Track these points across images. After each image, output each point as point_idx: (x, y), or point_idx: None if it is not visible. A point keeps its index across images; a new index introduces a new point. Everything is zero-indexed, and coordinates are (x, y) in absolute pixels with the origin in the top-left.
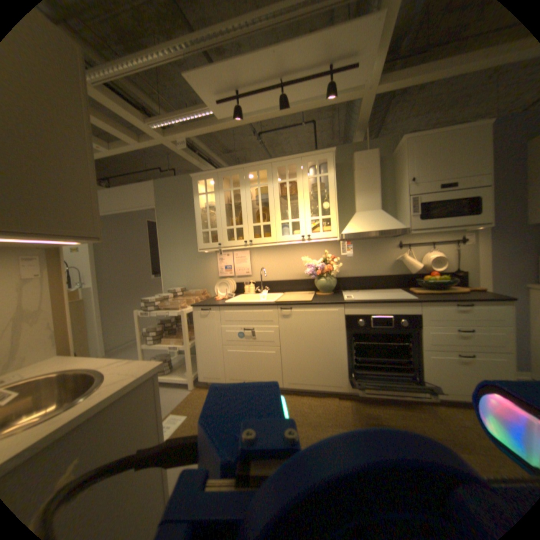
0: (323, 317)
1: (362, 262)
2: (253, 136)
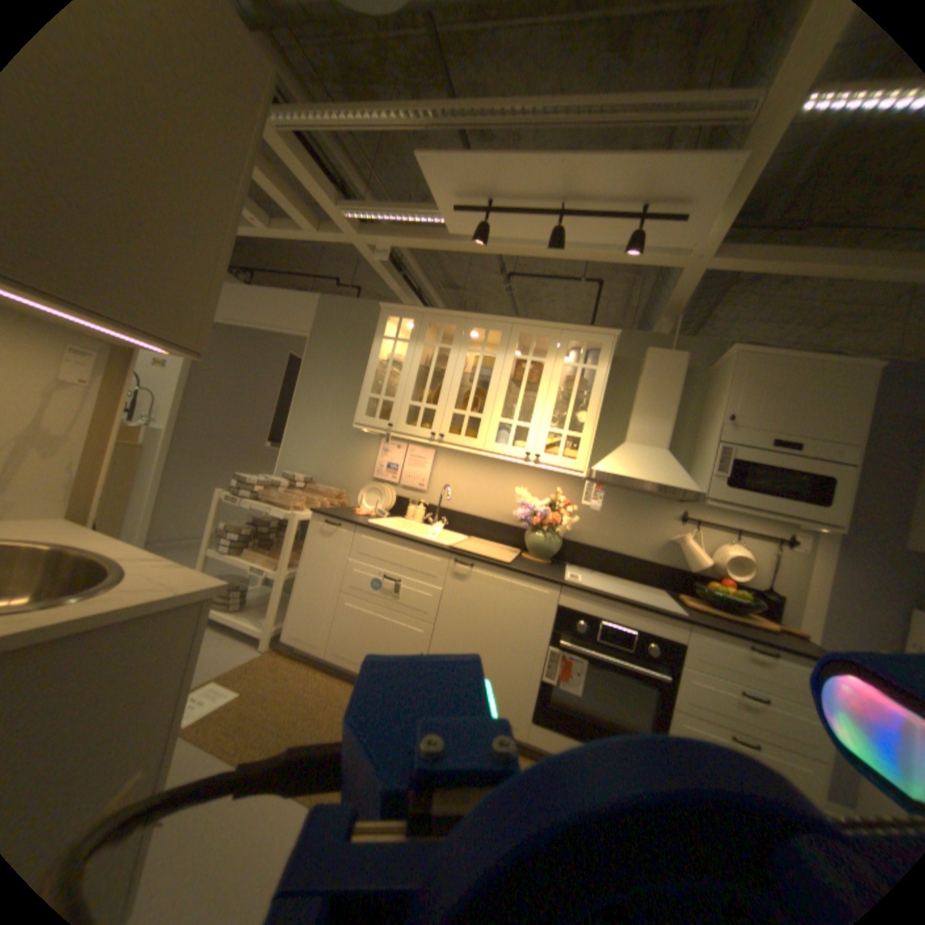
0: (521, 599)
1: (614, 527)
2: (499, 275)
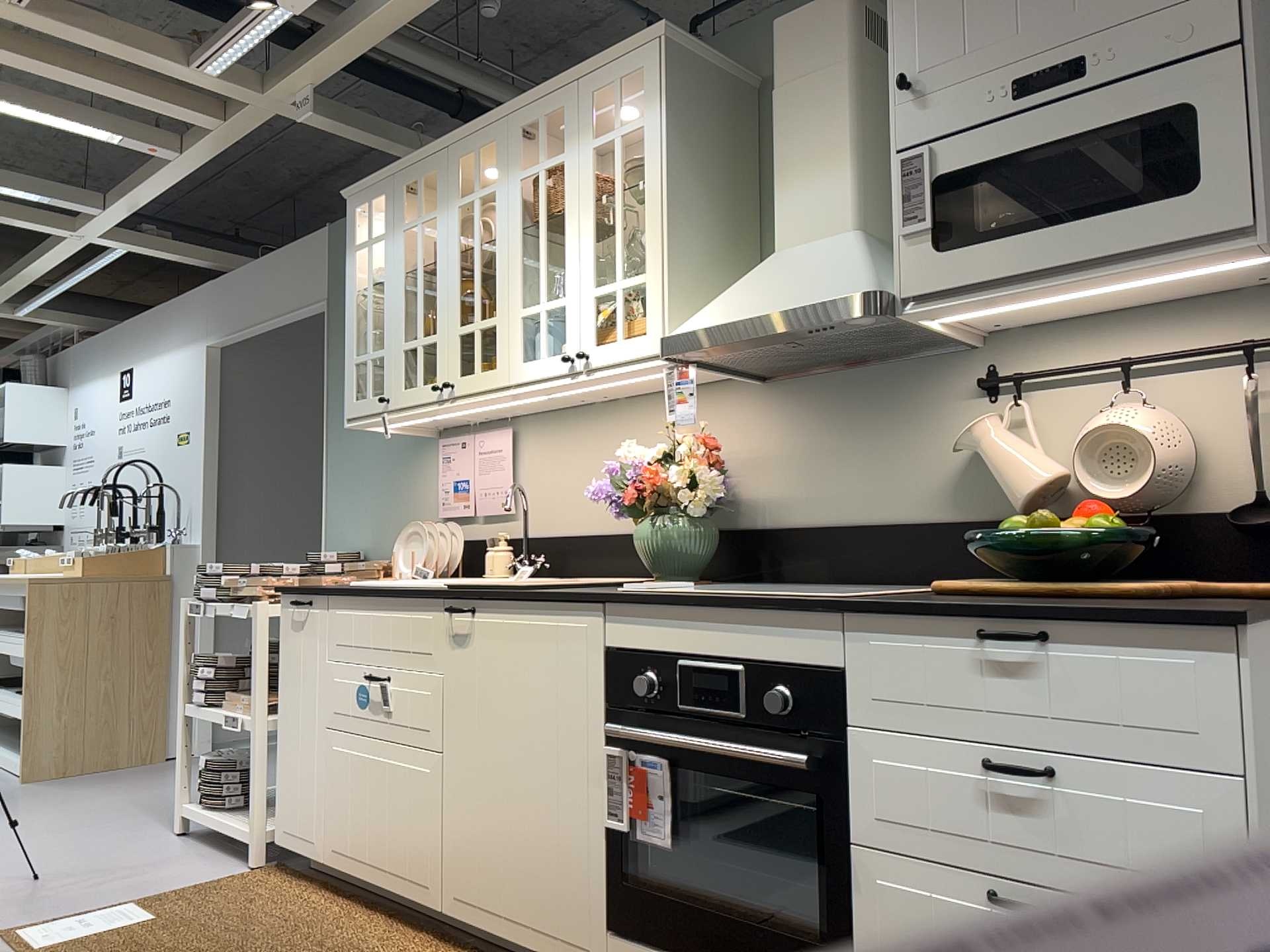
0: (549, 654)
1: (845, 465)
2: None
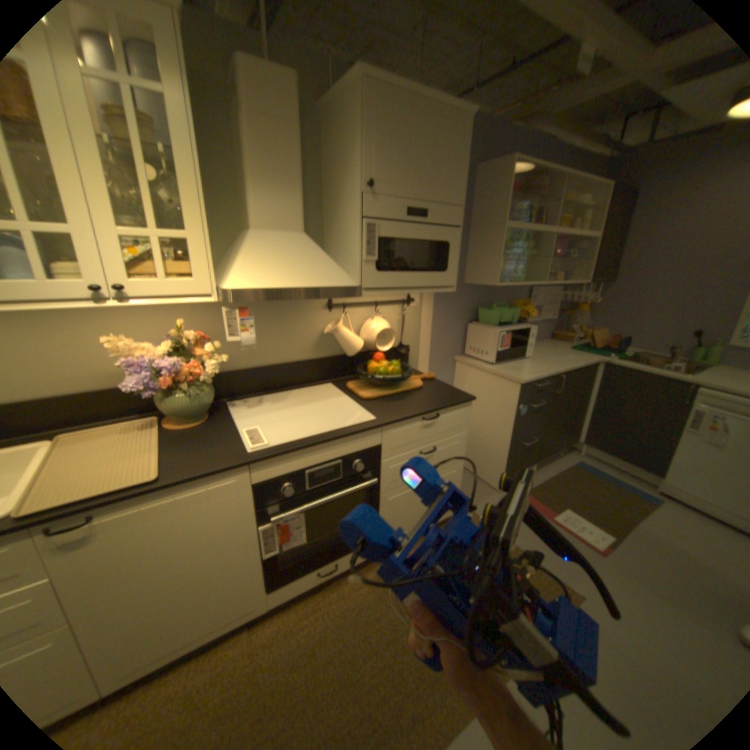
0: (201, 507)
1: (266, 338)
2: None
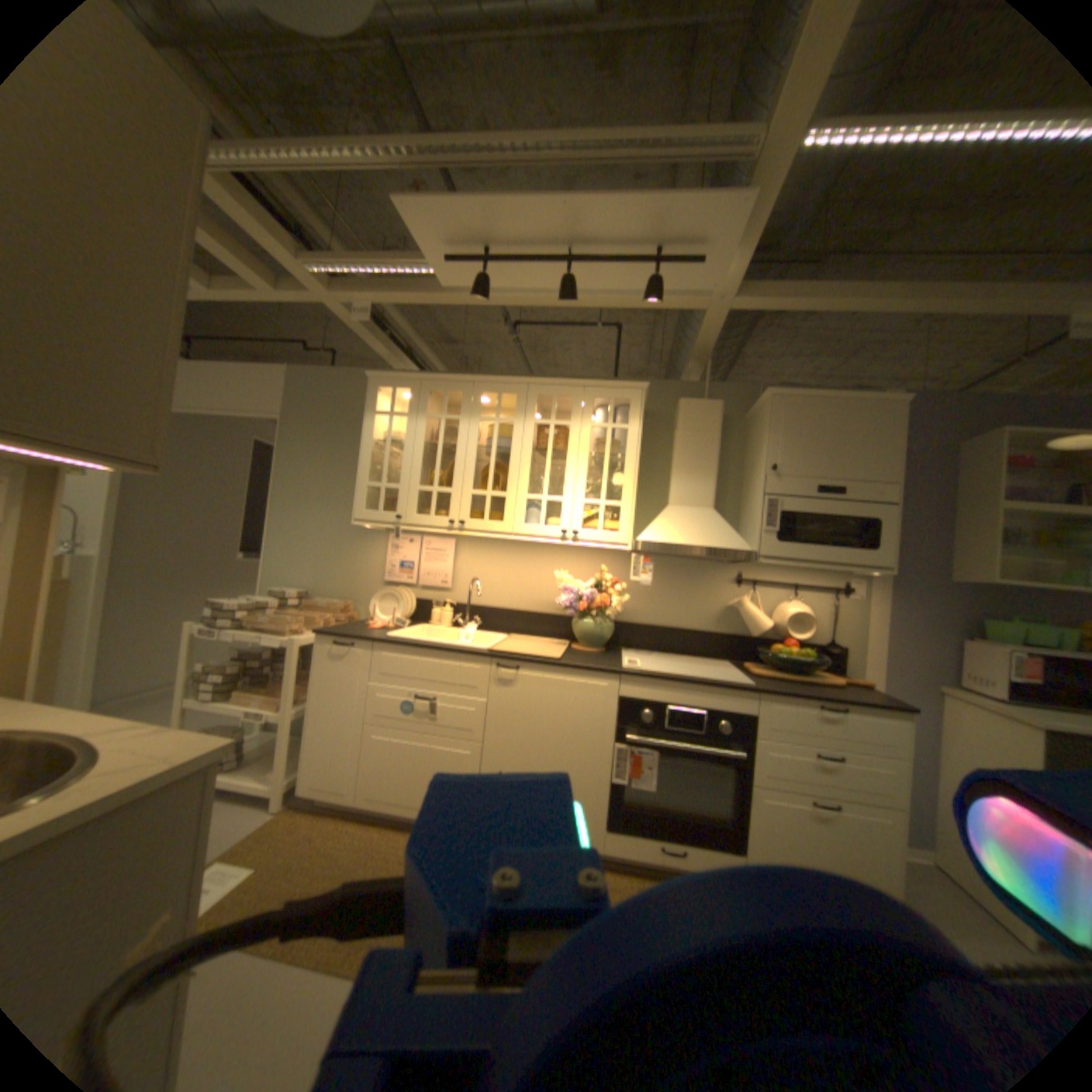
0: (577, 696)
1: (667, 600)
2: (504, 326)
